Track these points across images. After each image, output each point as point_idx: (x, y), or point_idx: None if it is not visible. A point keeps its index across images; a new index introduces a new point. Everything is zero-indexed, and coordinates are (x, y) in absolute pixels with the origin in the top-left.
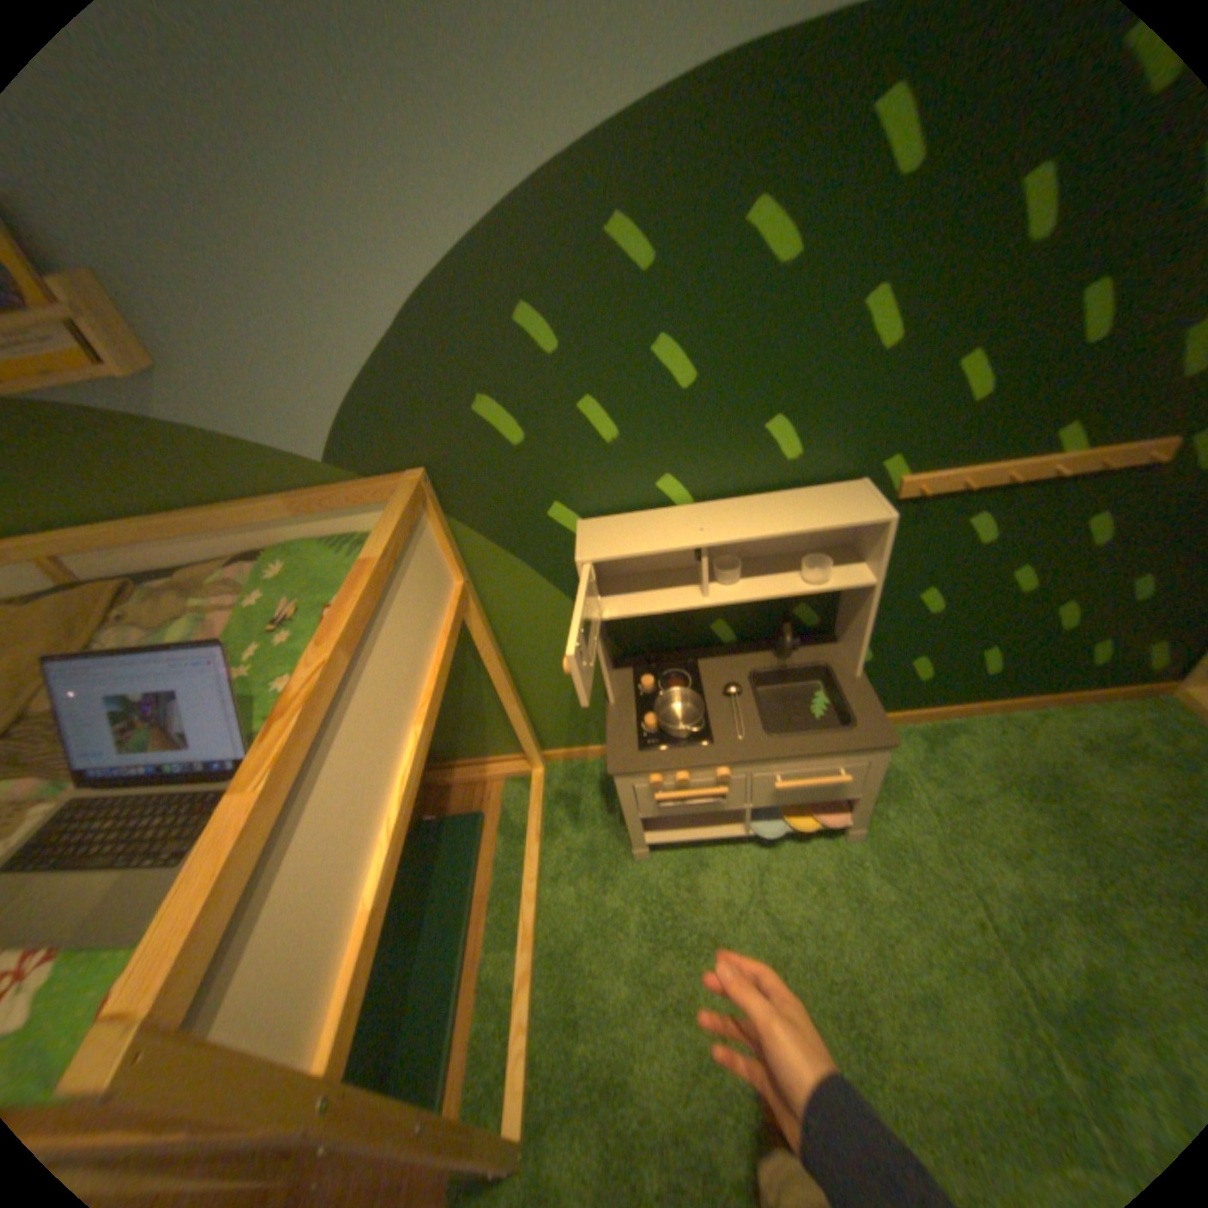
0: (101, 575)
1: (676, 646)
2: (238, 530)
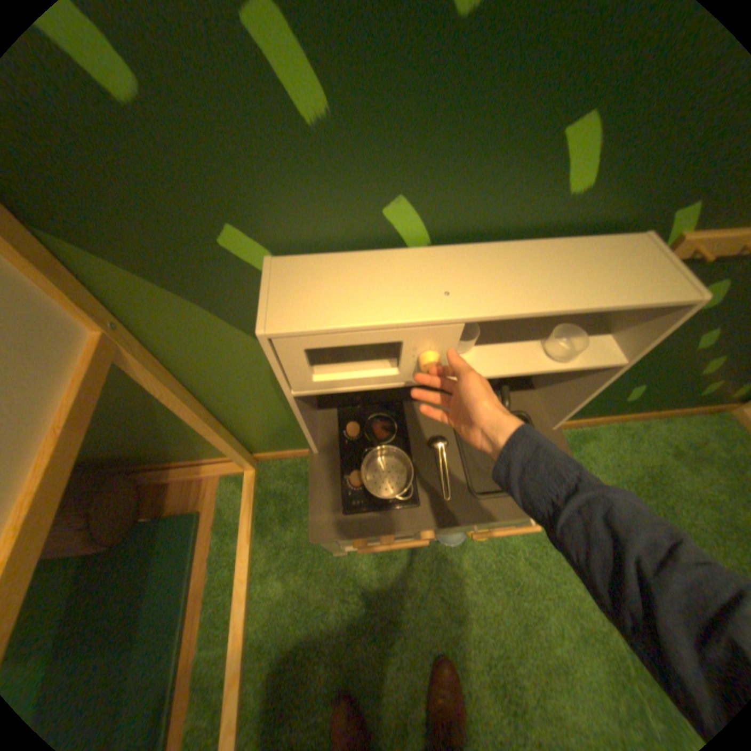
0: None
1: None
2: None
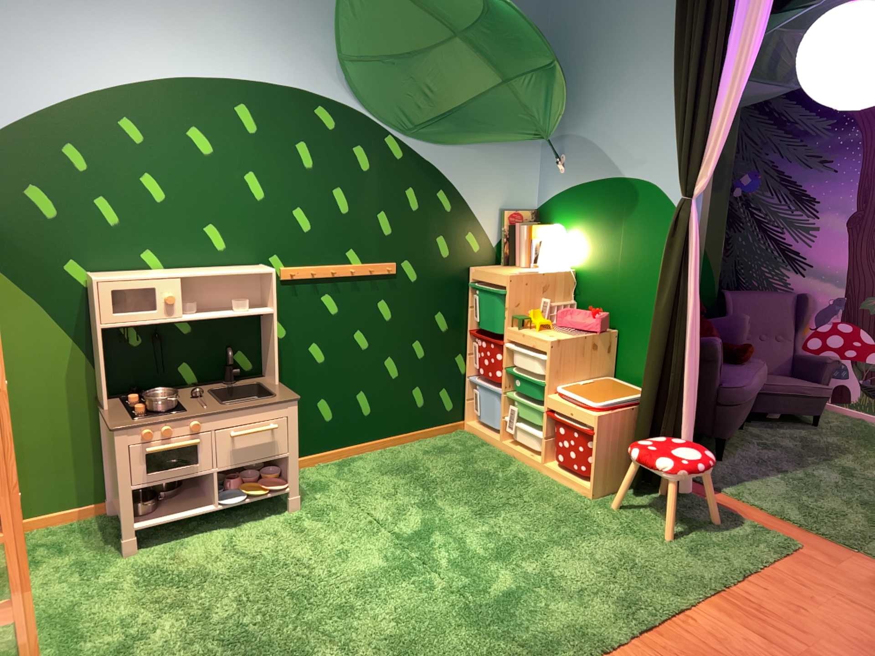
0: None
1: (153, 384)
2: None
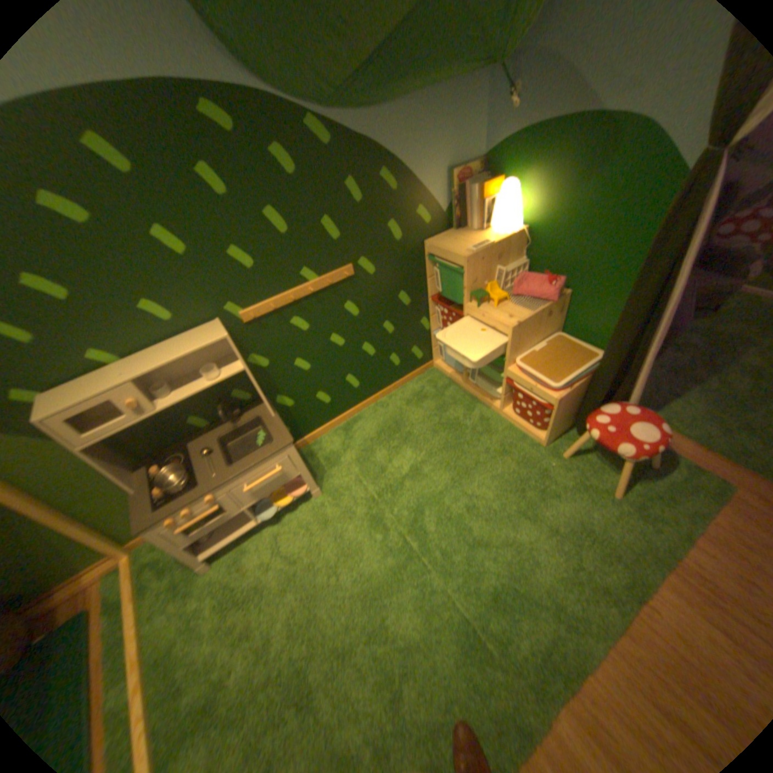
0: None
1: (173, 440)
2: None
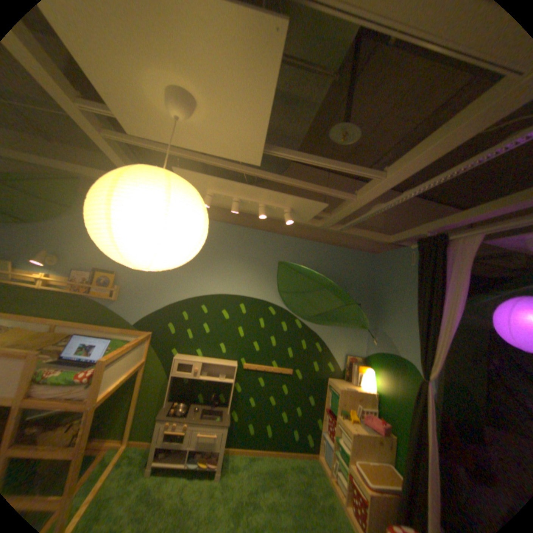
0: (61, 334)
1: (187, 401)
2: (104, 333)
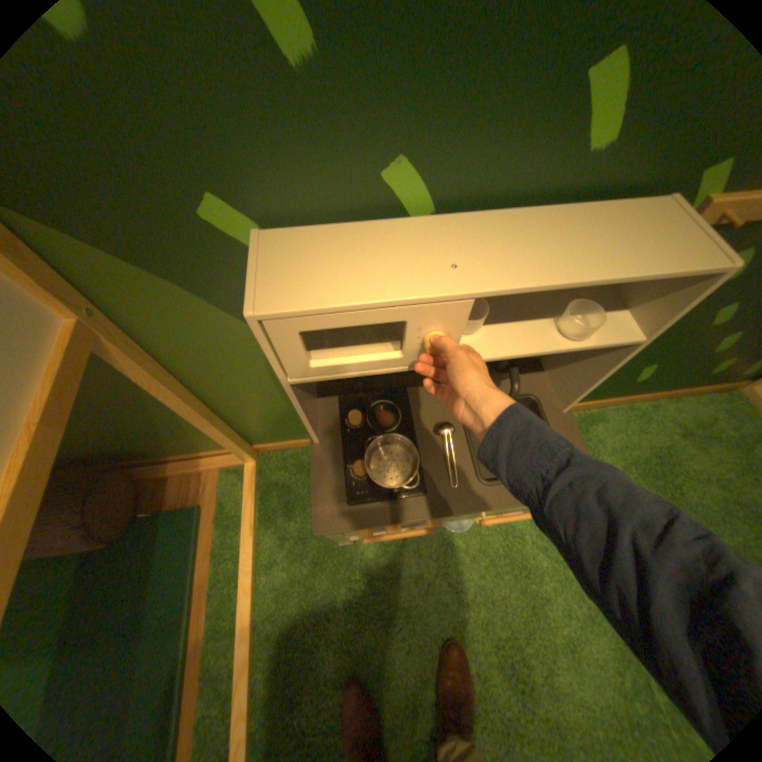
0: None
1: None
2: None
